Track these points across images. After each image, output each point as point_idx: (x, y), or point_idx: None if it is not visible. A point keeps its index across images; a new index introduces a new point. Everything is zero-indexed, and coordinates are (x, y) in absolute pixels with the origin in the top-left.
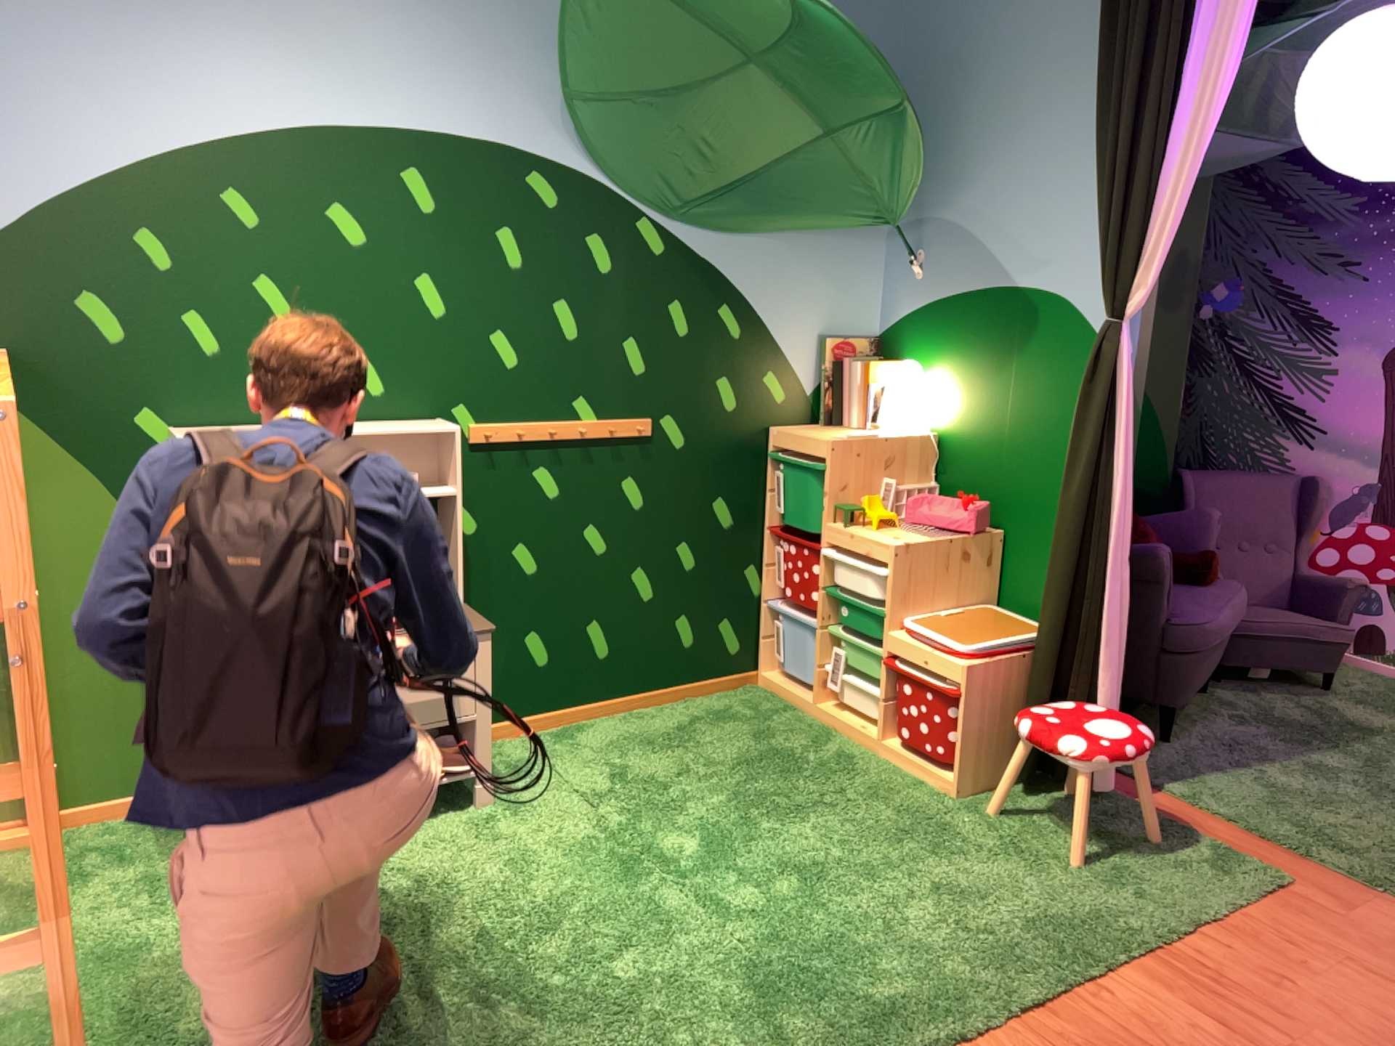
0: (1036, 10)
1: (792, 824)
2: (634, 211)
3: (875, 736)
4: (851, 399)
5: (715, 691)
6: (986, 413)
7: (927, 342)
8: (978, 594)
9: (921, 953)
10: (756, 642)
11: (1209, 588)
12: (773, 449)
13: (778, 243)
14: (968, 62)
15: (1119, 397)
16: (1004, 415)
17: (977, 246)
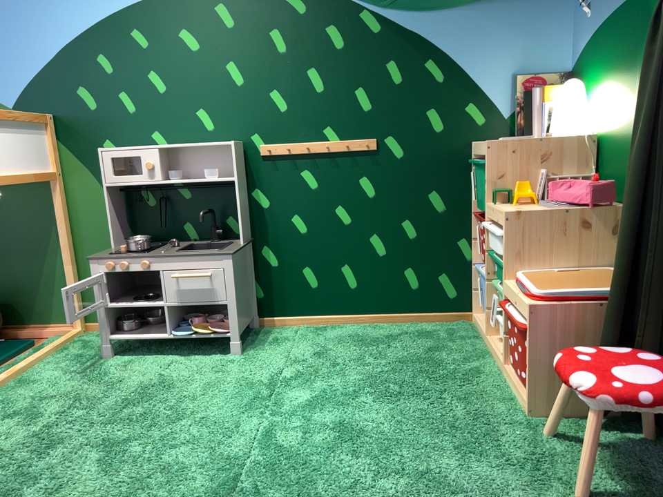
0: None
1: (379, 409)
2: (355, 3)
3: (504, 365)
4: (535, 115)
5: (437, 322)
6: (627, 104)
7: (595, 59)
8: (612, 260)
9: None
10: (471, 293)
11: None
12: (476, 156)
13: (473, 9)
14: None
15: None
16: (638, 102)
17: None
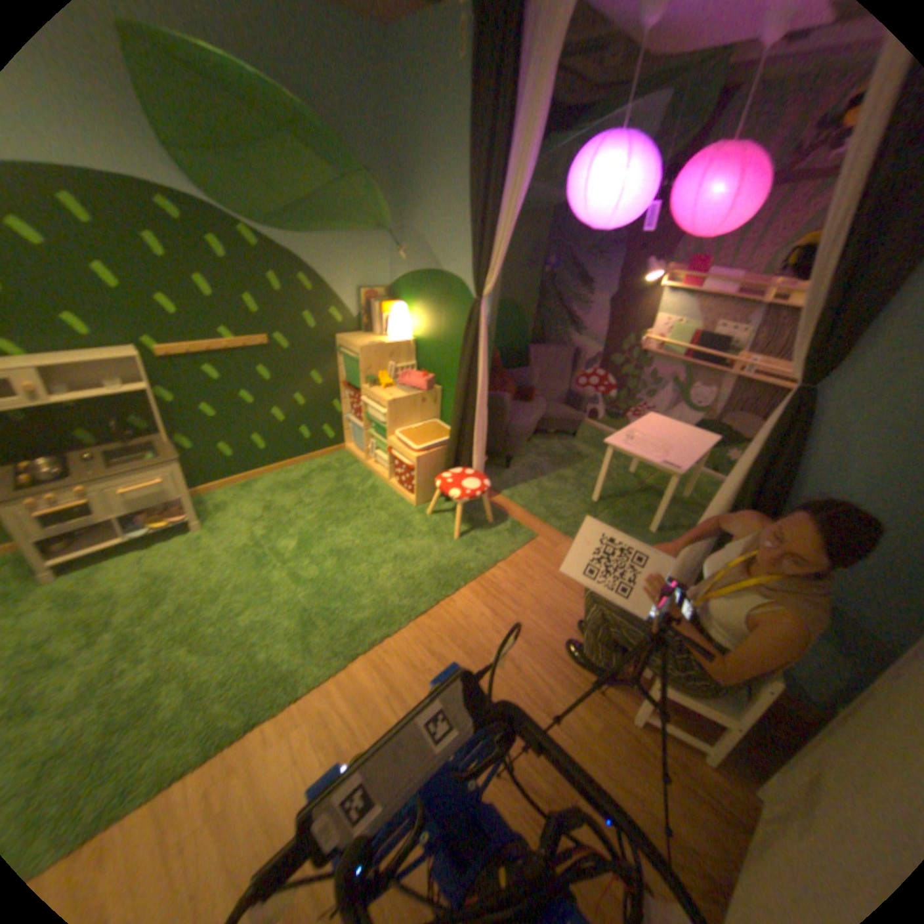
0: (451, 102)
1: (341, 533)
2: (231, 218)
3: (388, 481)
4: (375, 321)
5: (324, 457)
6: (436, 333)
7: (410, 293)
8: (433, 417)
9: (380, 600)
10: (342, 434)
11: (535, 405)
12: (339, 347)
13: (328, 237)
14: (420, 131)
15: (485, 336)
16: (442, 335)
17: (428, 245)
